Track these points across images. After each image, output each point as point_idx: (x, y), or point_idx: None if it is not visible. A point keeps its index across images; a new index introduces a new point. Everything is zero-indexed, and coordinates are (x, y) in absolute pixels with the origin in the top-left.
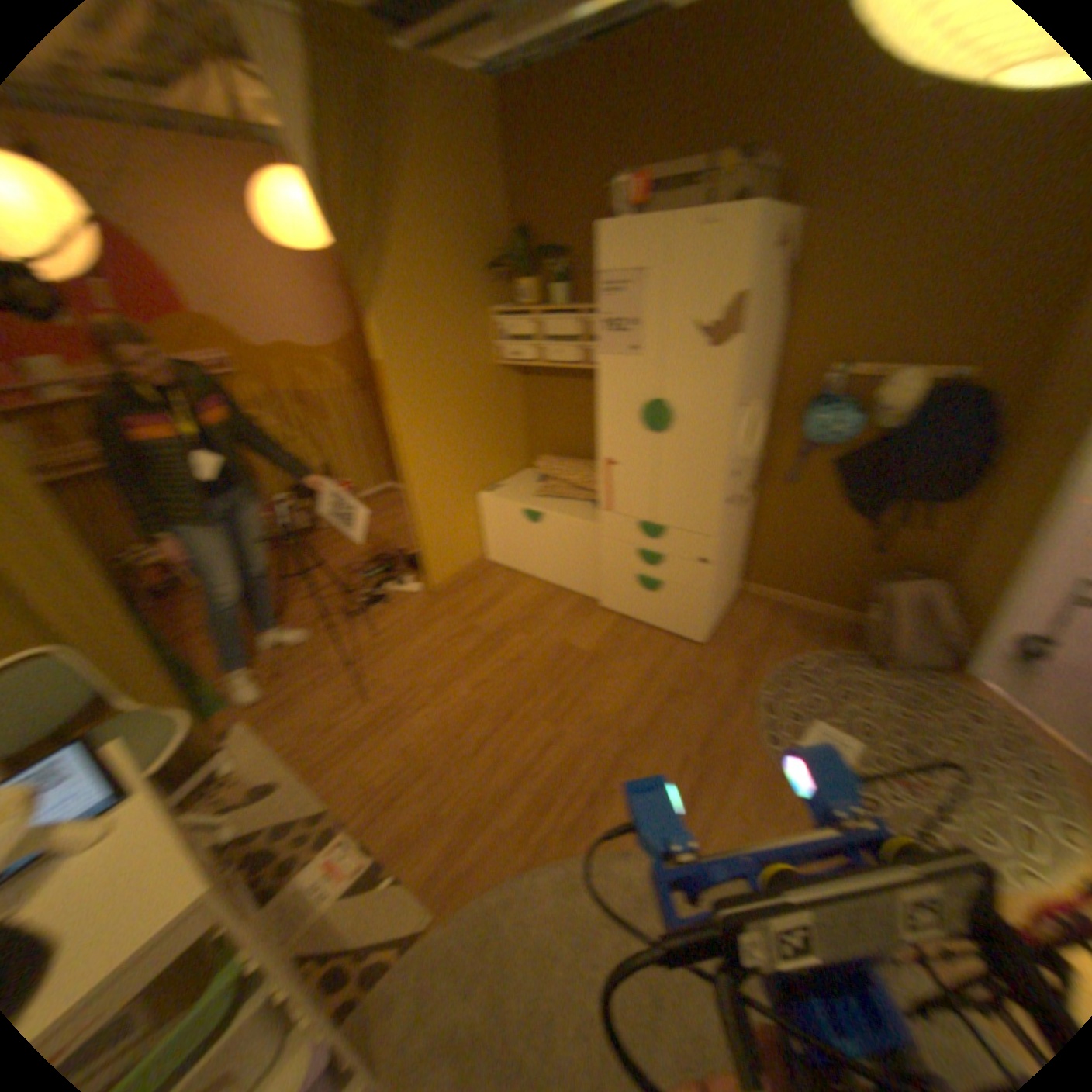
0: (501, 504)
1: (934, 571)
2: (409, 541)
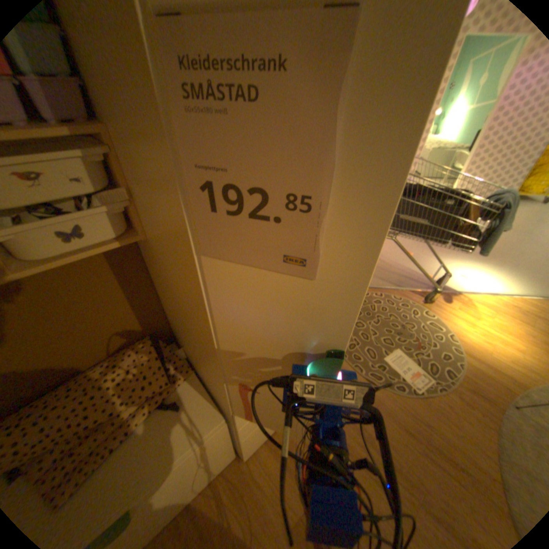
0: None
1: None
2: None
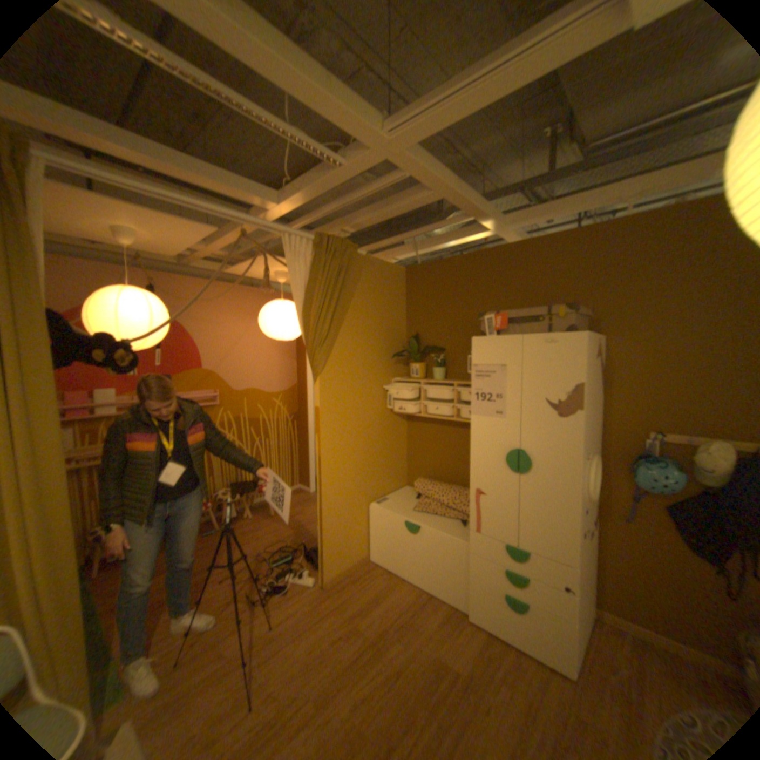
0: (390, 515)
1: None
2: (312, 536)
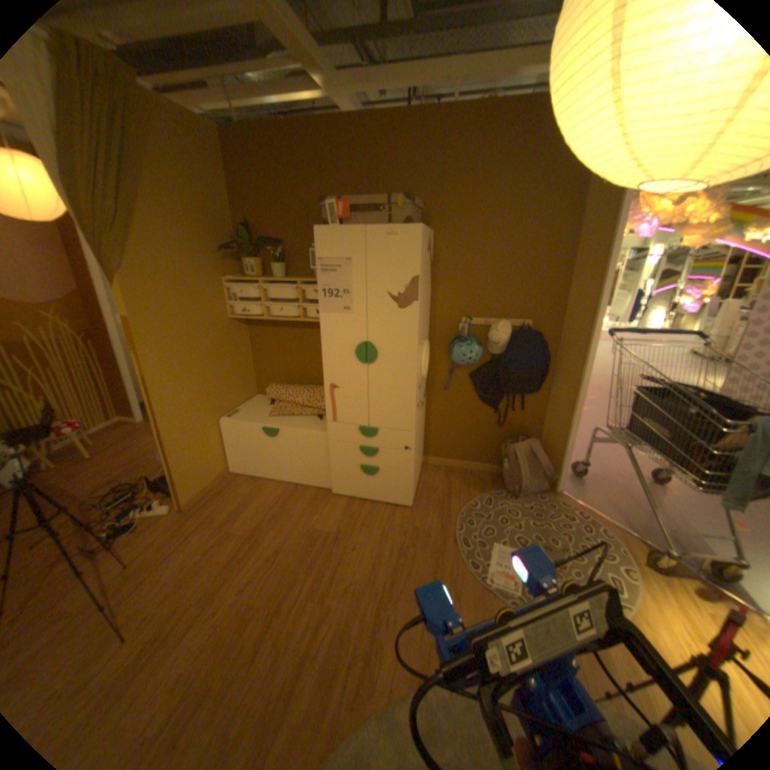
0: (244, 425)
1: (530, 434)
2: (153, 467)
